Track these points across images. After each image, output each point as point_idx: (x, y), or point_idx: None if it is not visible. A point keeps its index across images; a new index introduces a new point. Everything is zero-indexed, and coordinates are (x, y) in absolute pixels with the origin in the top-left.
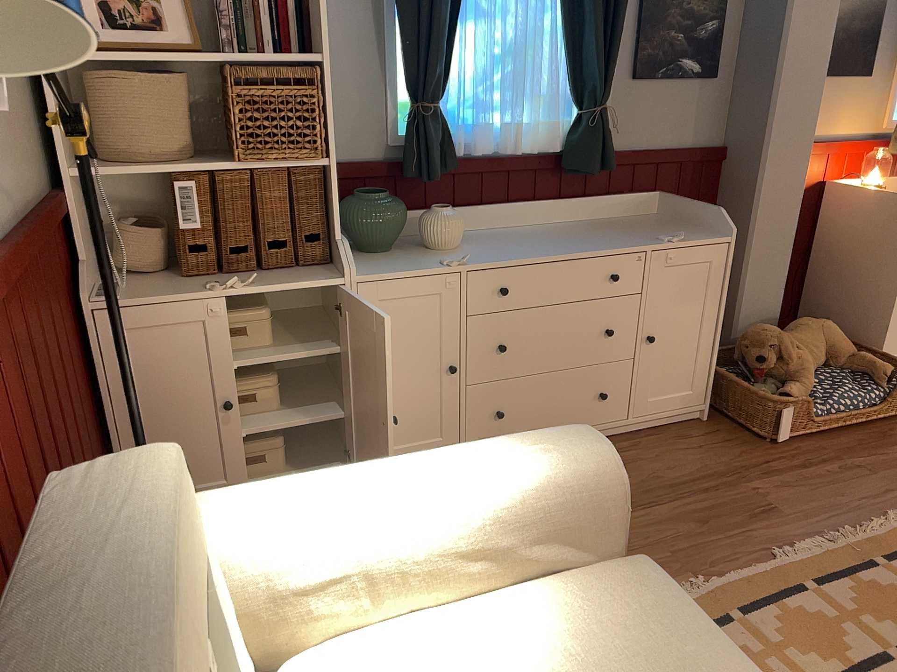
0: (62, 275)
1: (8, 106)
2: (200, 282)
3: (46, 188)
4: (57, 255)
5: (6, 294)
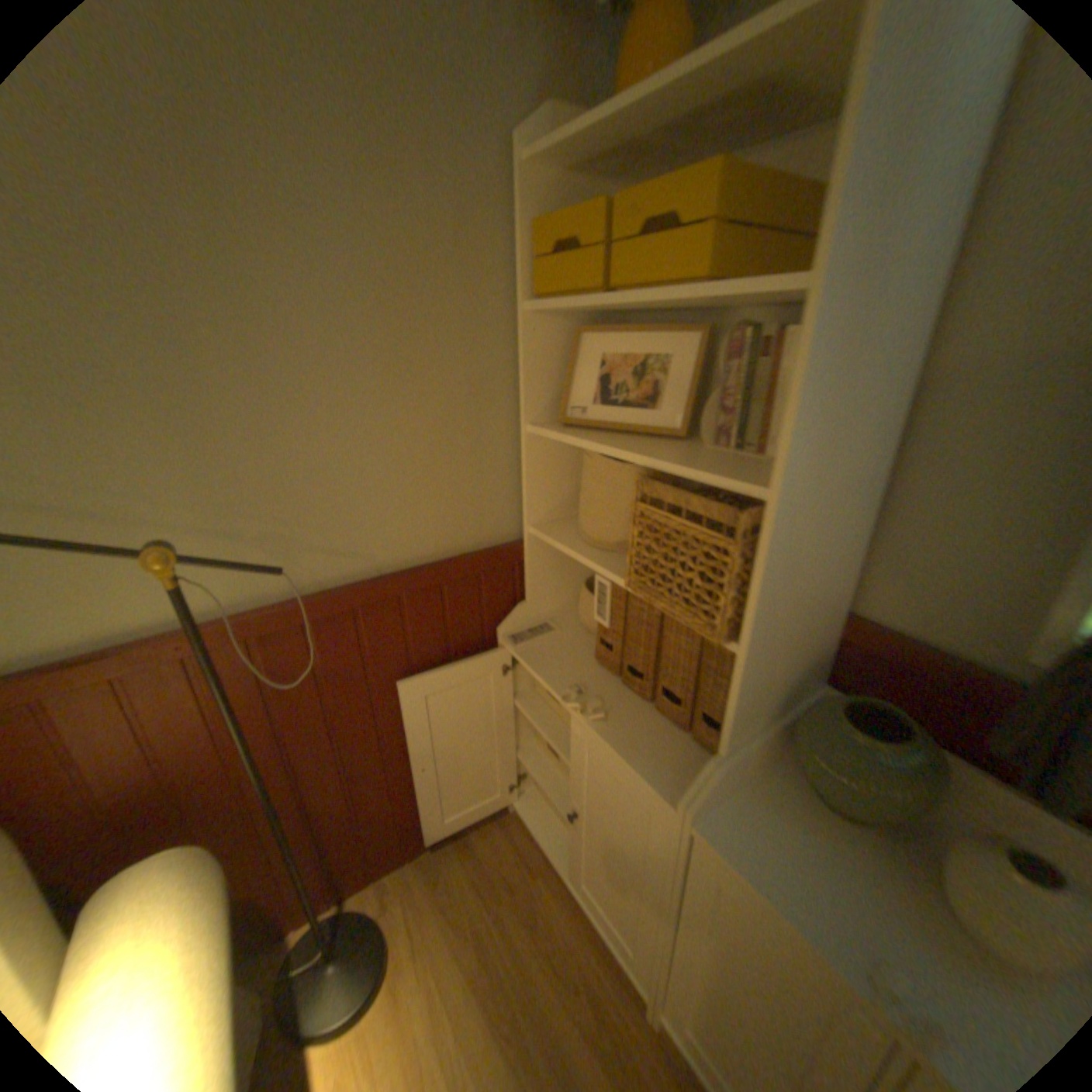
0: (478, 610)
1: (430, 475)
2: (596, 674)
3: (506, 534)
4: (477, 594)
5: (276, 638)
